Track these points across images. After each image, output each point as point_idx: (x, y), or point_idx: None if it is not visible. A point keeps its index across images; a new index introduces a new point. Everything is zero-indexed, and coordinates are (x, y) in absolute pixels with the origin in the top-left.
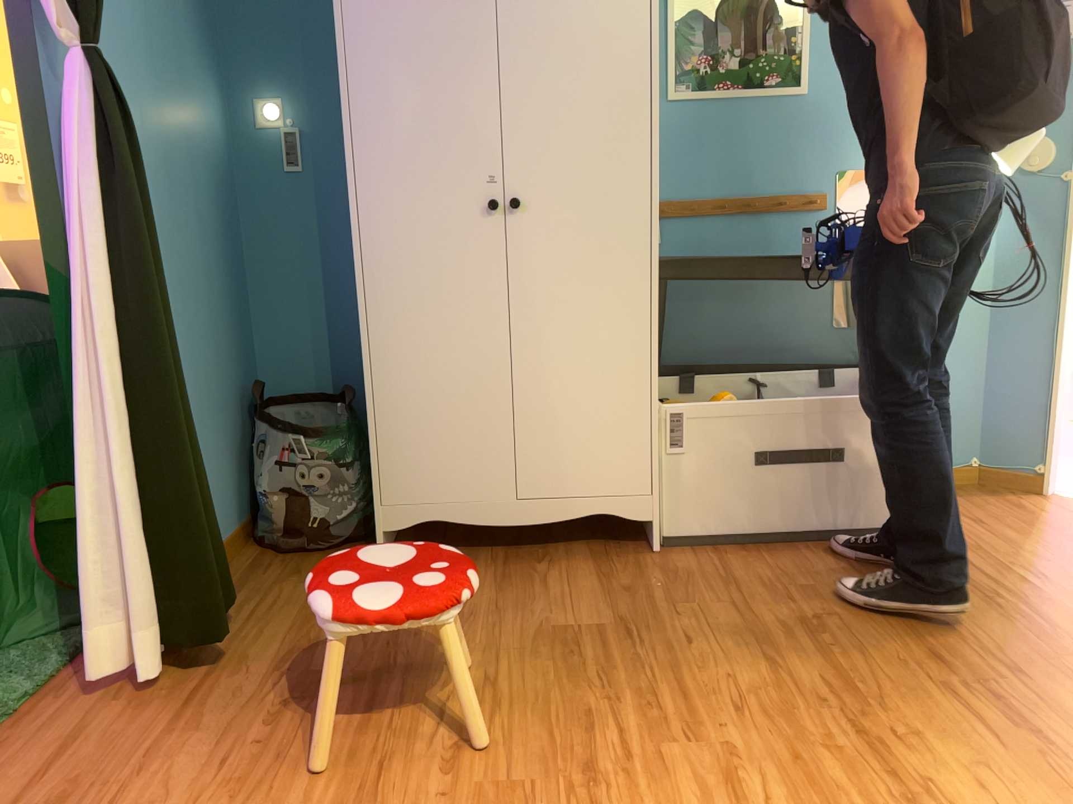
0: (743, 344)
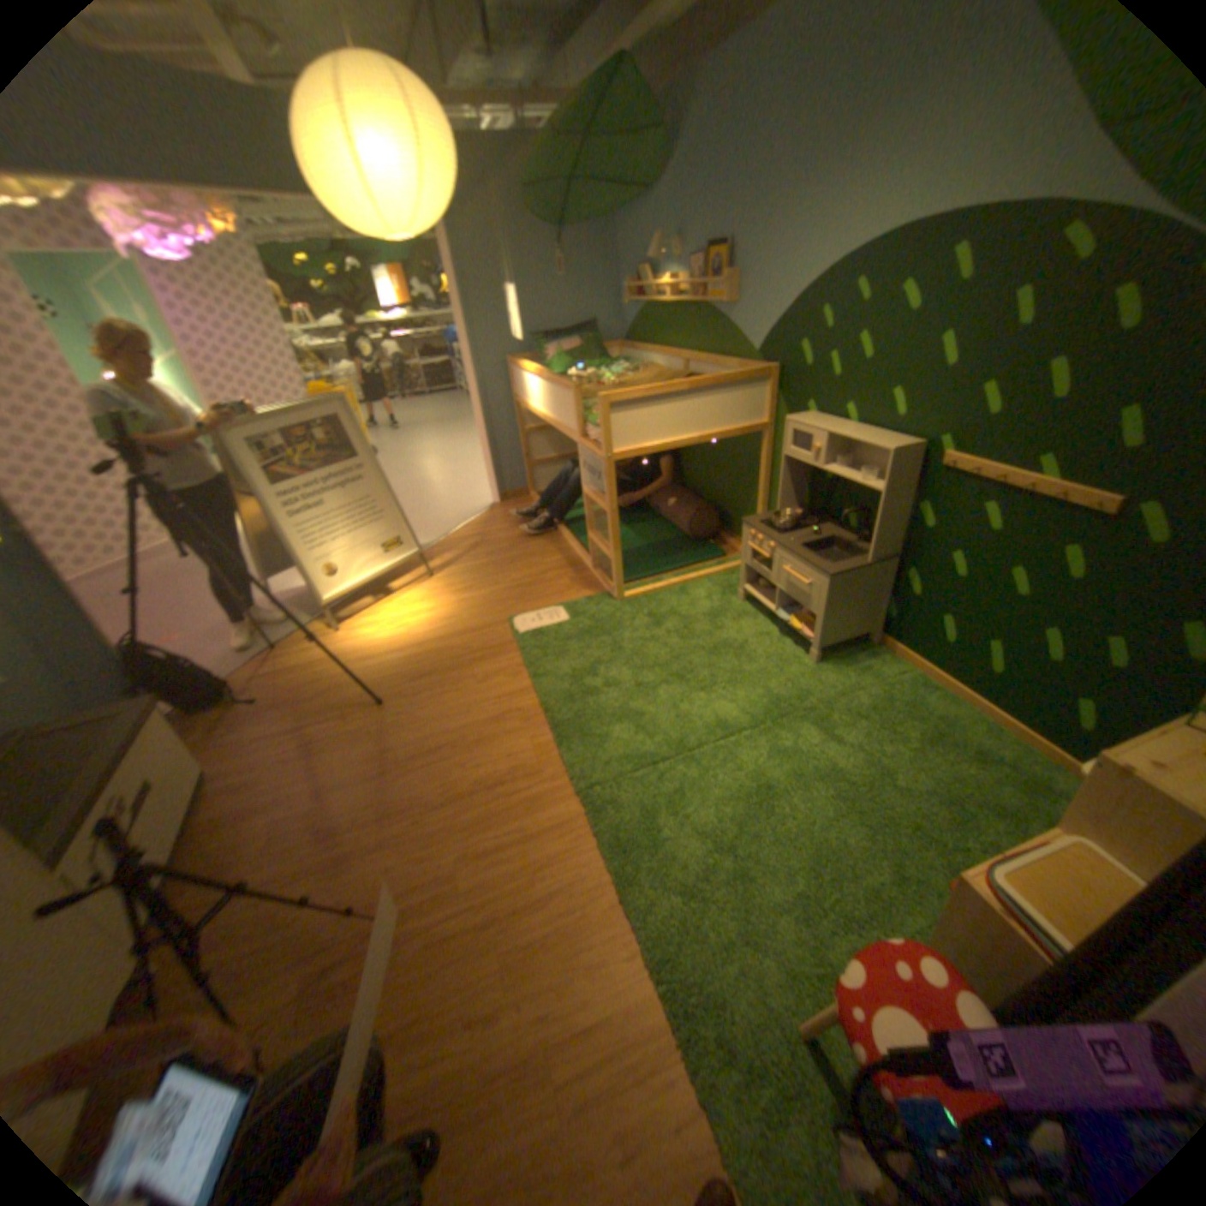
0: None
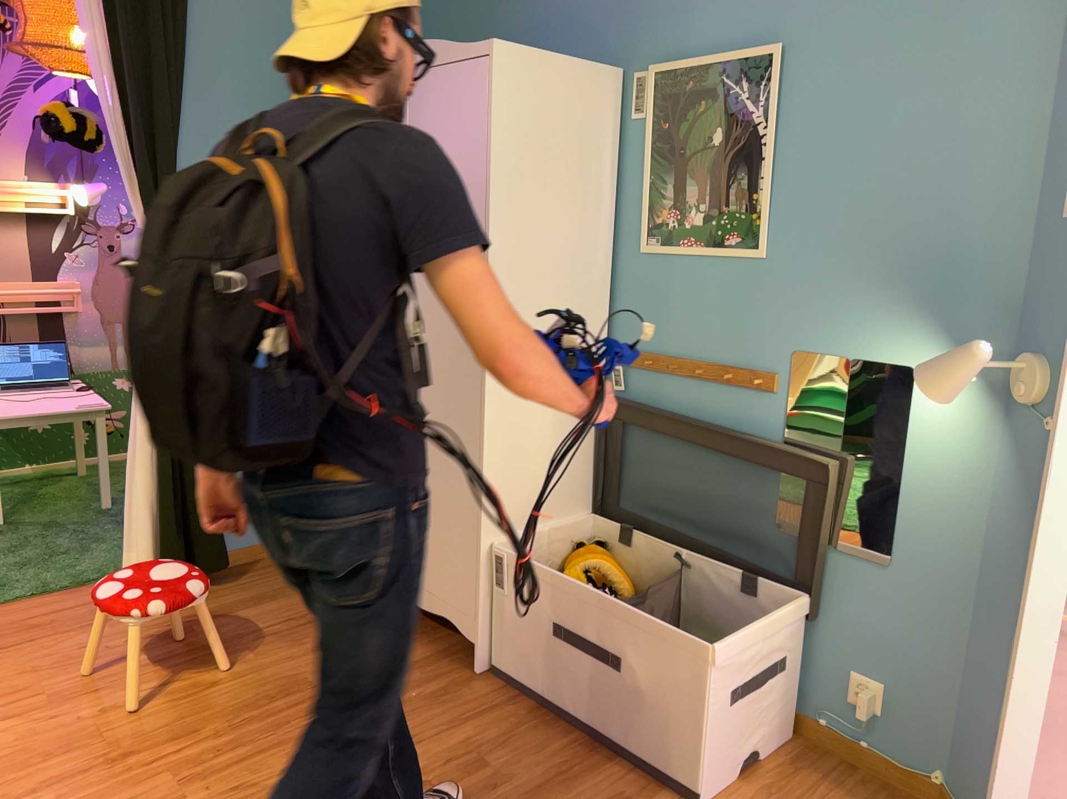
0: (688, 515)
